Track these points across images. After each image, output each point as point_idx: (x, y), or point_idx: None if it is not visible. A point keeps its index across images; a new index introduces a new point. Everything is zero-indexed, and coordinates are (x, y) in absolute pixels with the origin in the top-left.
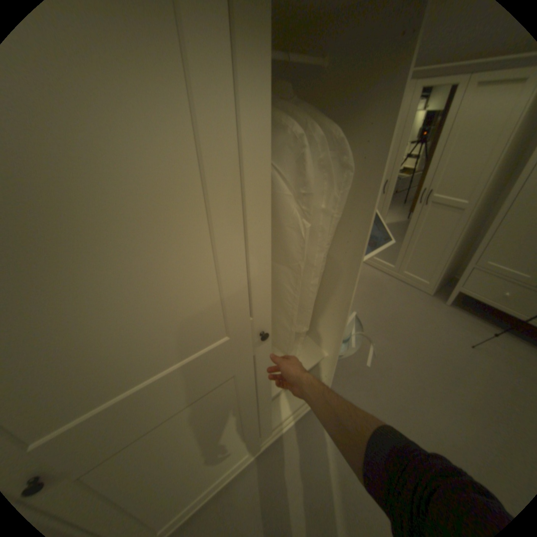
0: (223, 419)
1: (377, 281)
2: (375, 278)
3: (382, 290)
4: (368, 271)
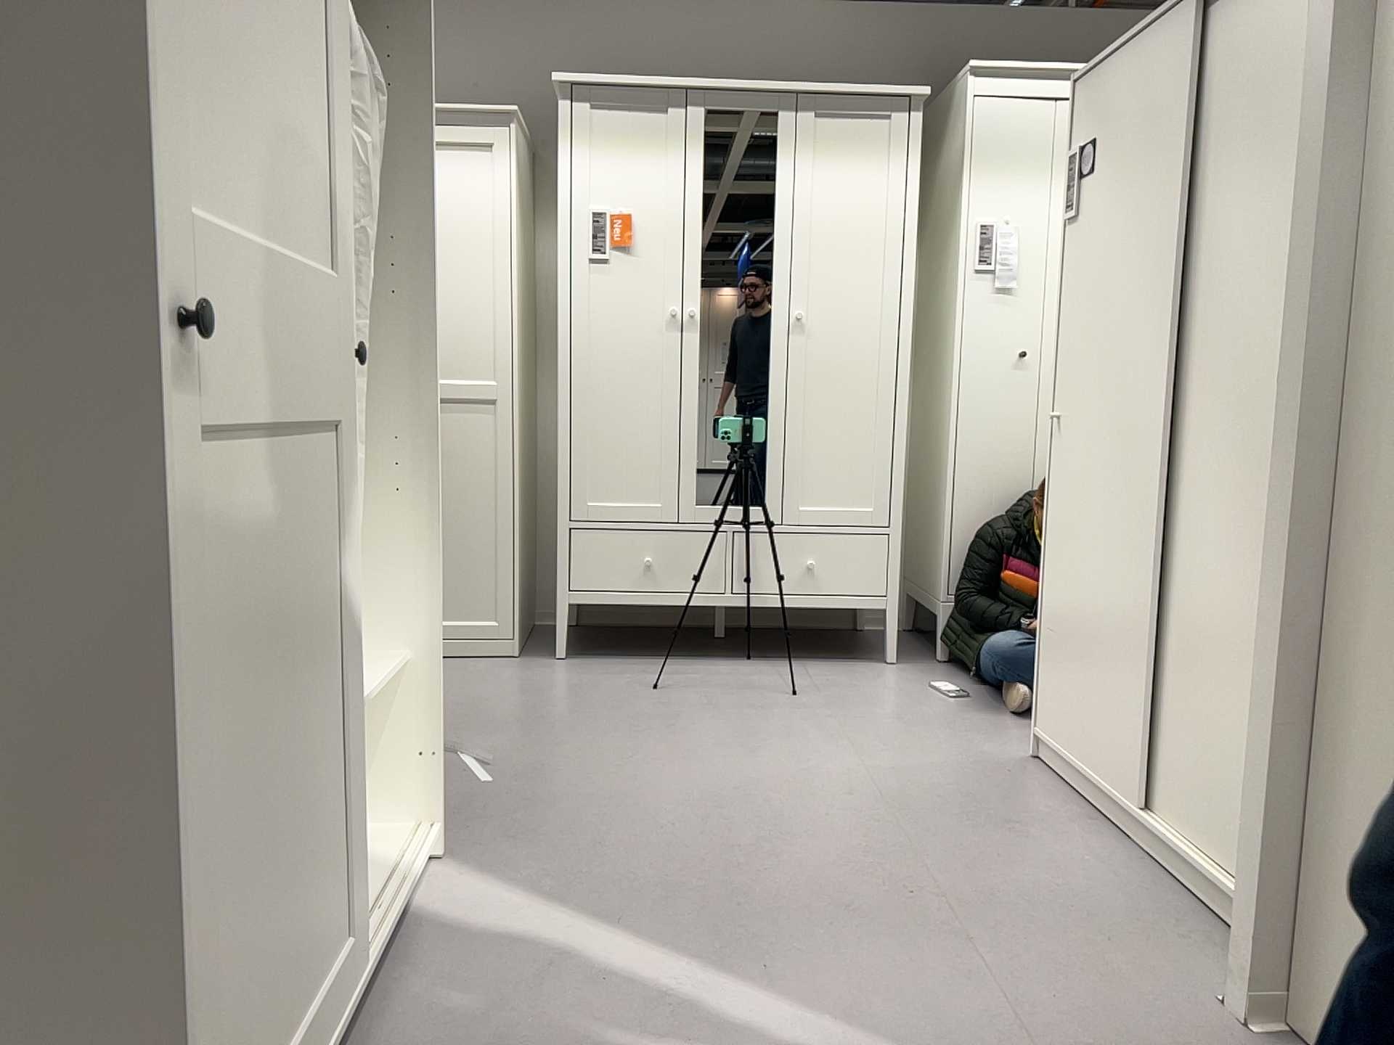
0: (313, 621)
1: None
2: None
3: None
4: None
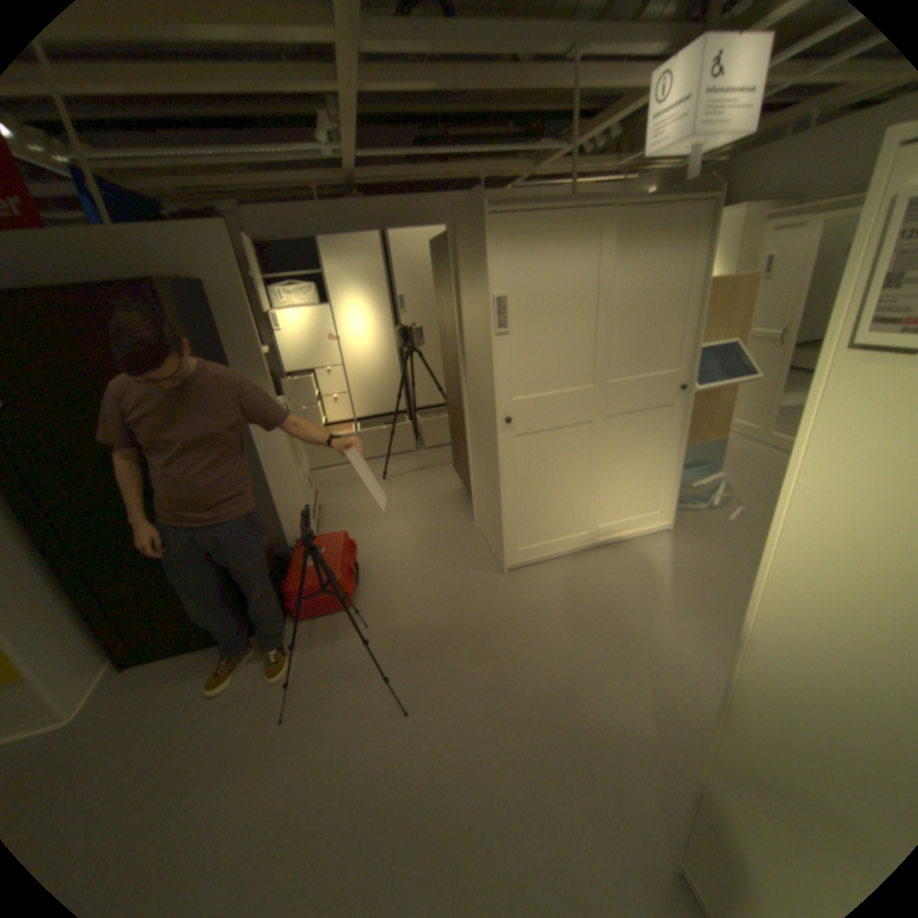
0: (579, 462)
1: (774, 459)
2: (771, 456)
3: (777, 467)
4: (762, 449)
